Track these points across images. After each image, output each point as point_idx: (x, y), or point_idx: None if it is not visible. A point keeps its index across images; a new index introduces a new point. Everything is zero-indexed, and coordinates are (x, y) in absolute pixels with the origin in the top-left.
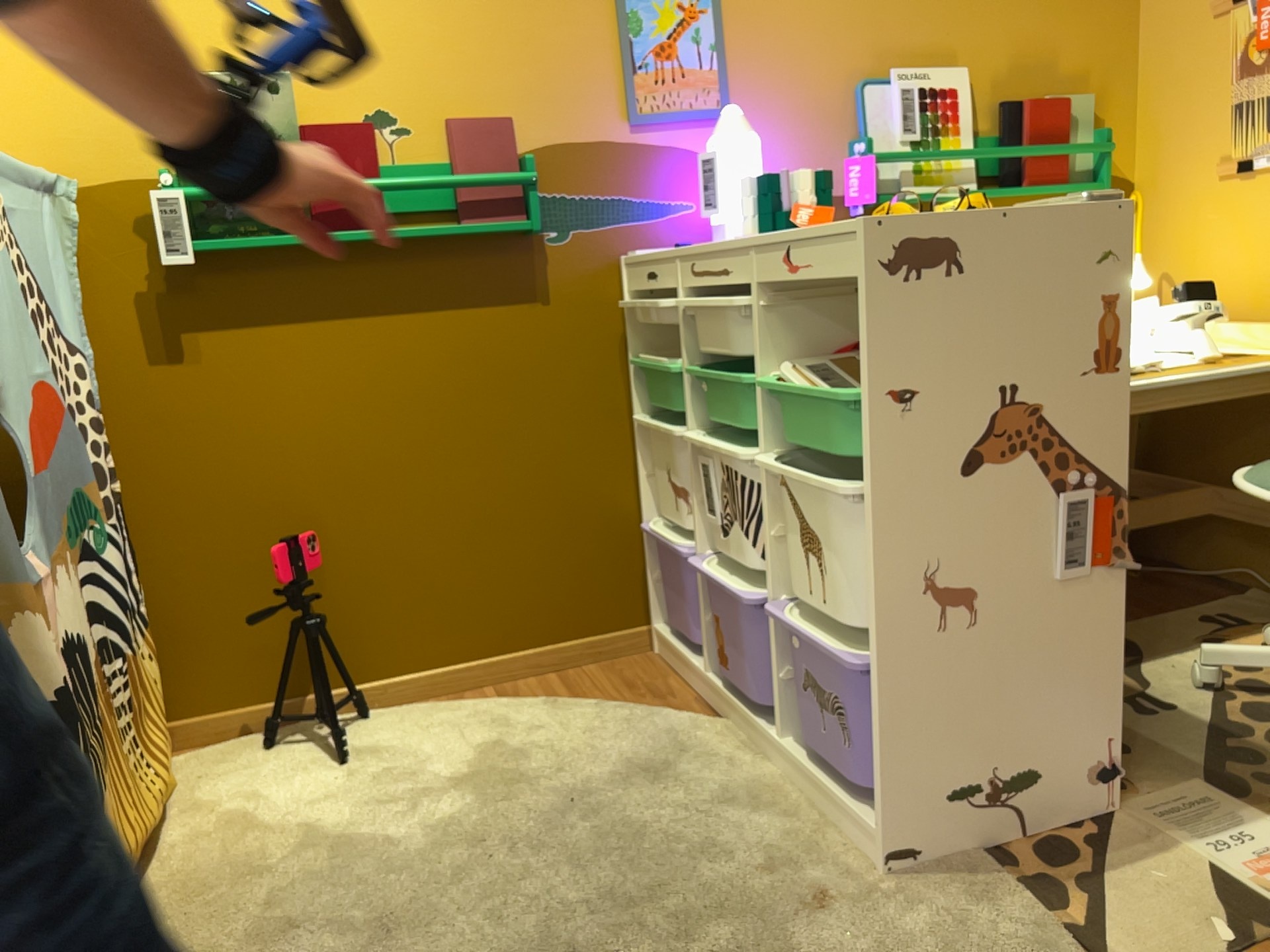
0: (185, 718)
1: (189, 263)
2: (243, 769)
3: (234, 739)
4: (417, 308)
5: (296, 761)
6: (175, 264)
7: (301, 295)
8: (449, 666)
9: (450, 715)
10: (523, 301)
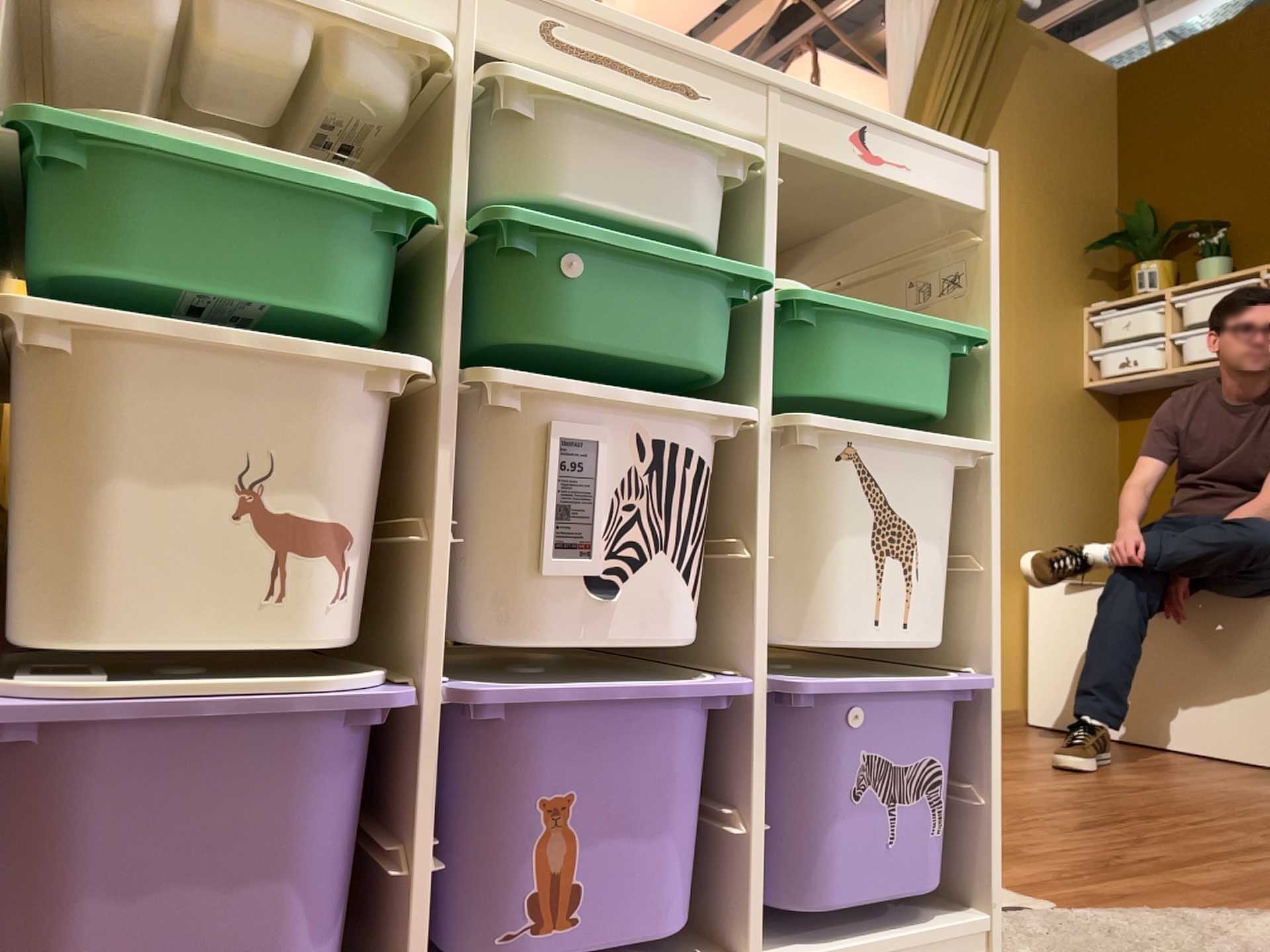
0: None
1: None
2: None
3: None
4: None
5: None
6: None
7: None
8: None
9: None
10: None
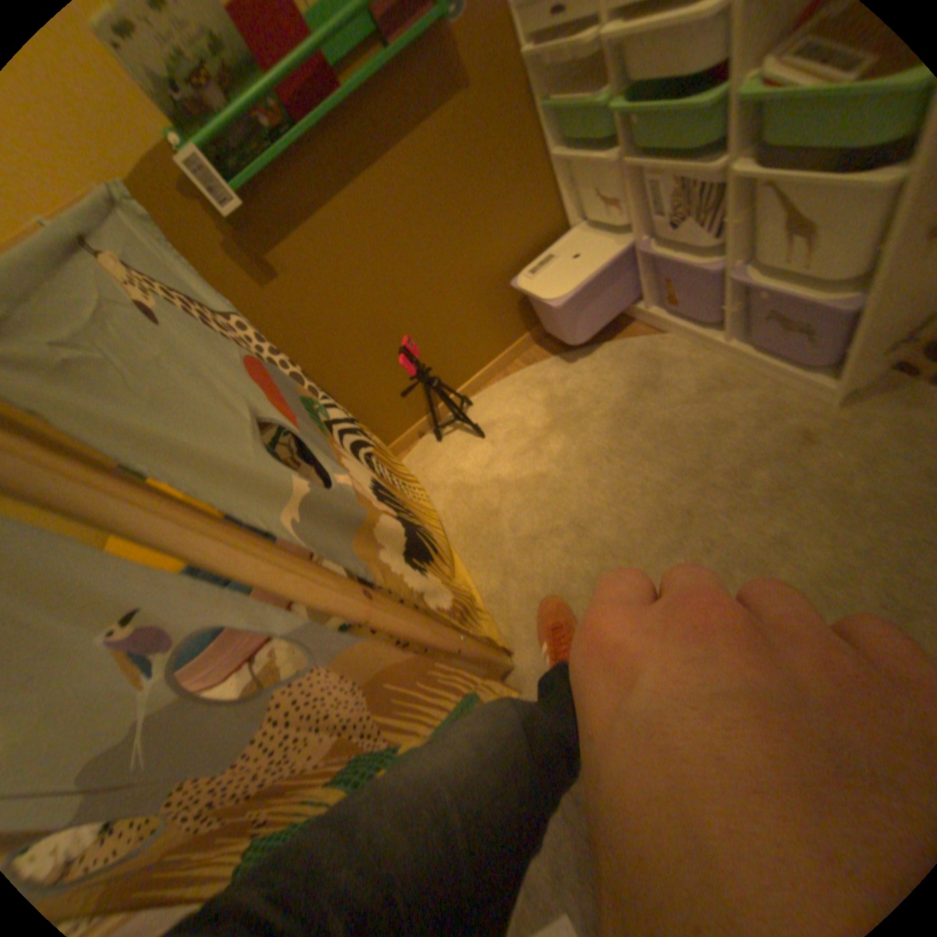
0: (392, 443)
1: (236, 206)
2: (439, 458)
3: (420, 442)
4: (386, 147)
5: (460, 444)
6: (229, 212)
7: (311, 183)
8: (494, 360)
9: (514, 388)
10: (450, 95)
